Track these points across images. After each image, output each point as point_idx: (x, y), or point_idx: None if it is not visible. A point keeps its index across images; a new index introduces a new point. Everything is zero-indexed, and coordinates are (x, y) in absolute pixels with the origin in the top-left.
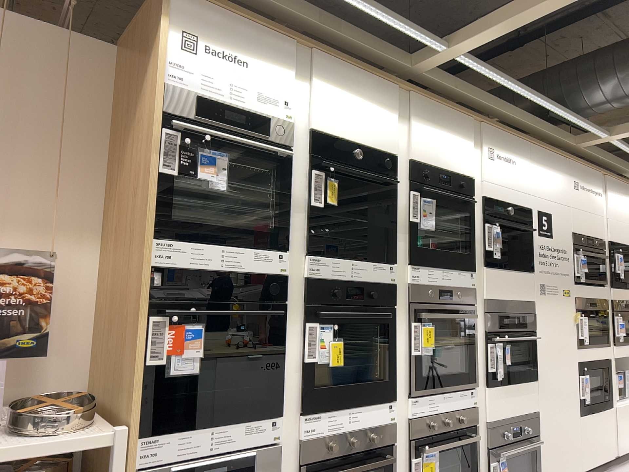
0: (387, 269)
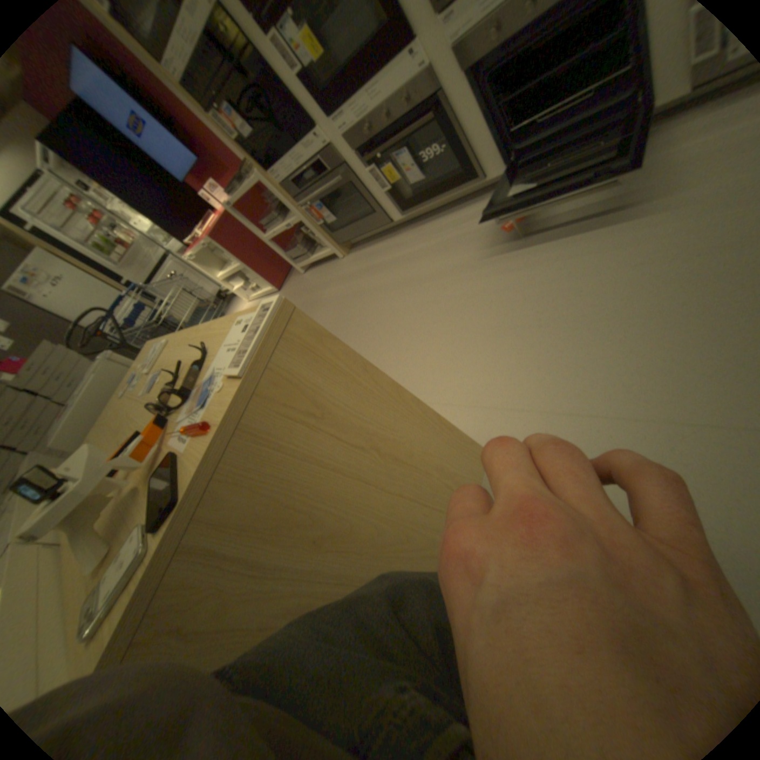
0: None
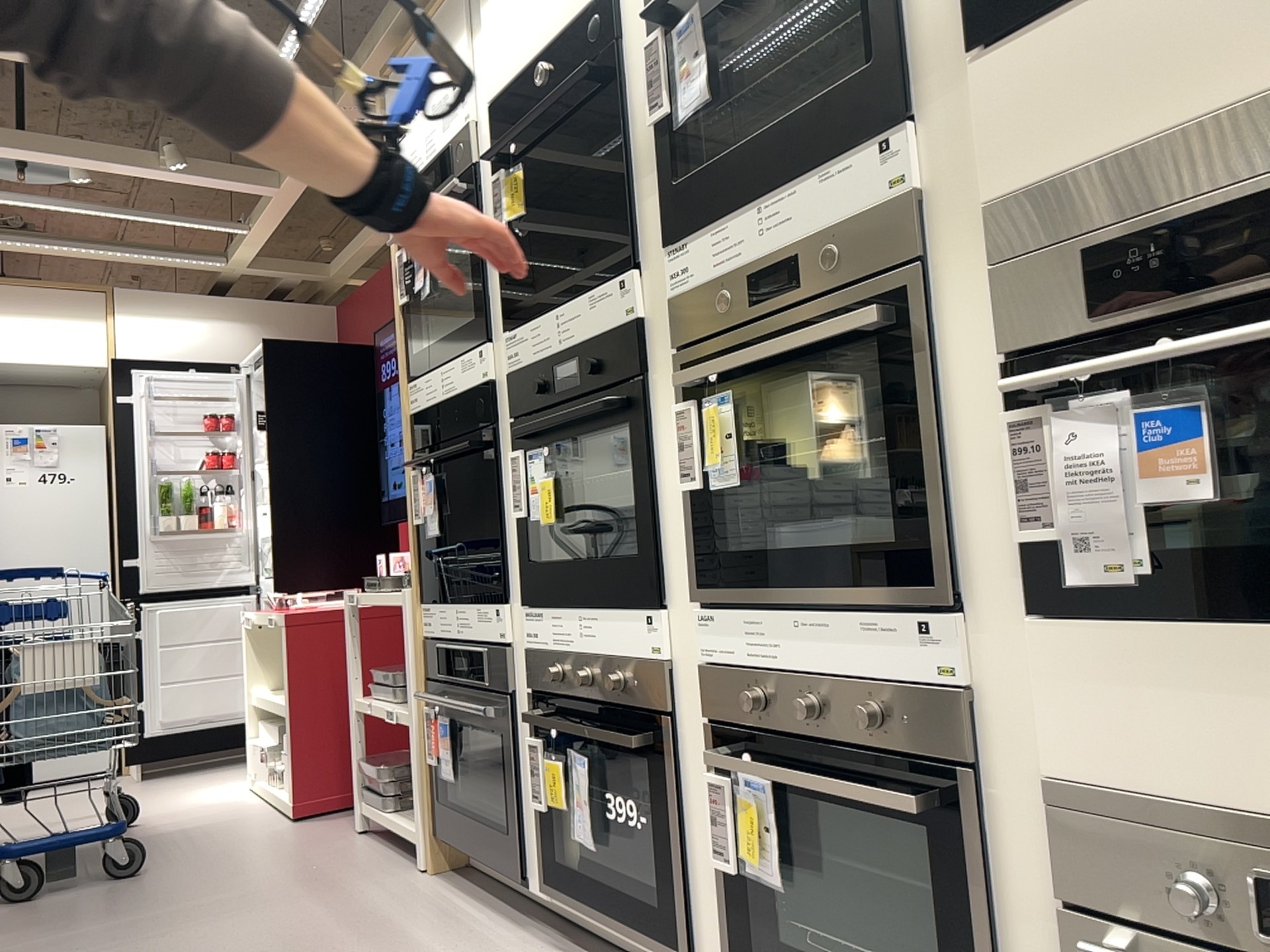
0: (618, 291)
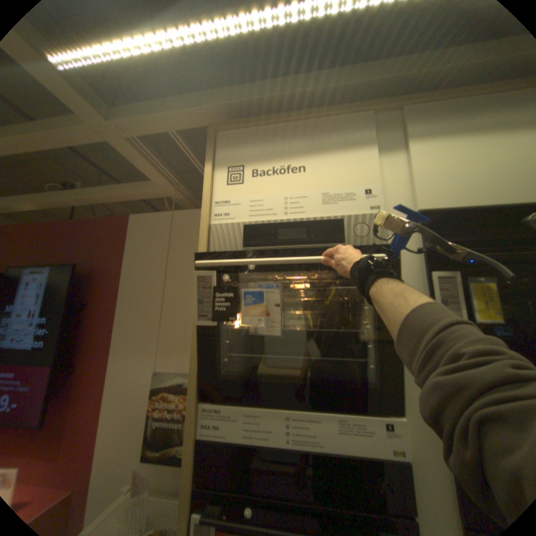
0: None
